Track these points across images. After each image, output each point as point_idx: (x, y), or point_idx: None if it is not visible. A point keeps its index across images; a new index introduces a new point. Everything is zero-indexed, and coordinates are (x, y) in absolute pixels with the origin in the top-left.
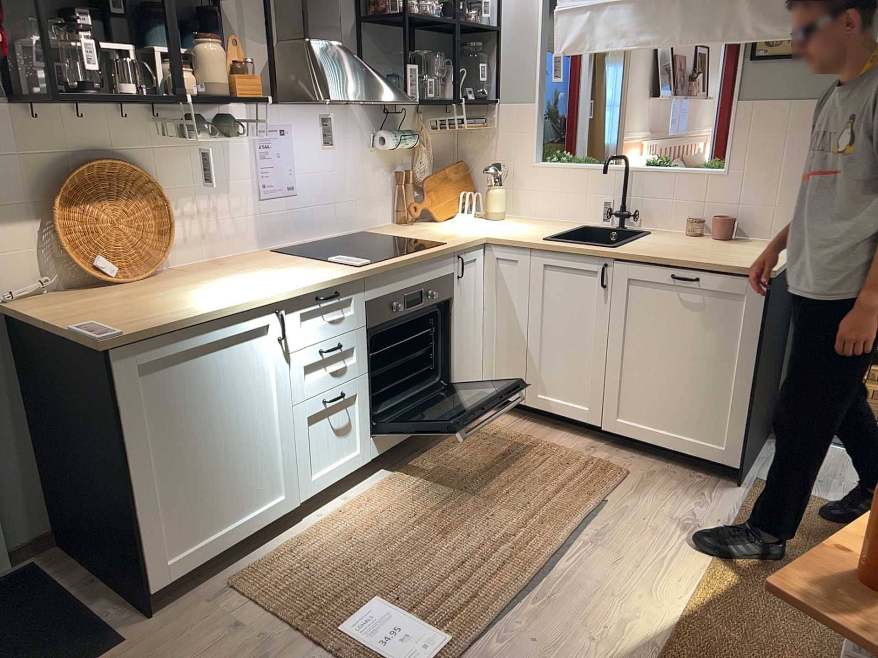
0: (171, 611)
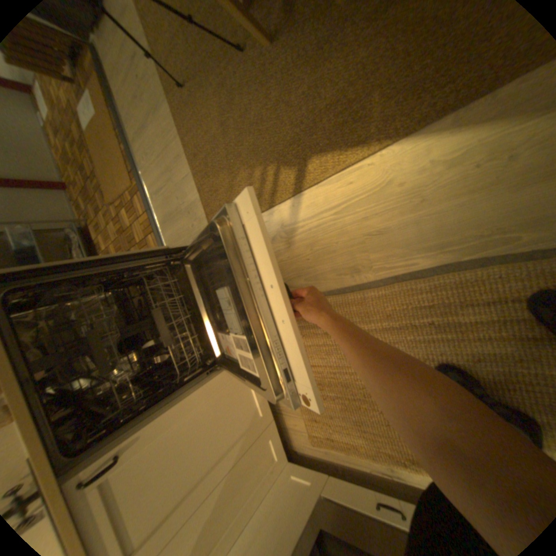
0: None
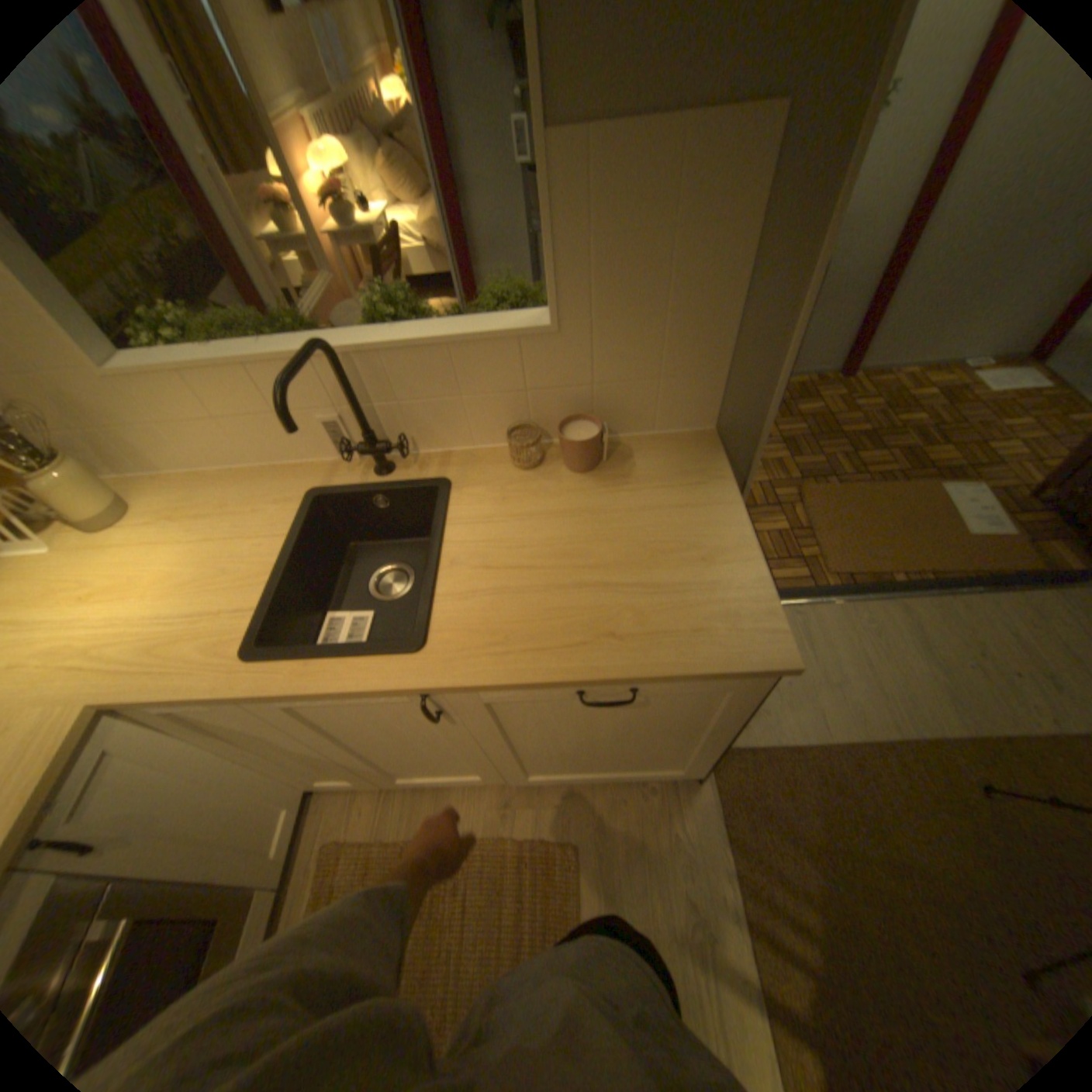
0: None
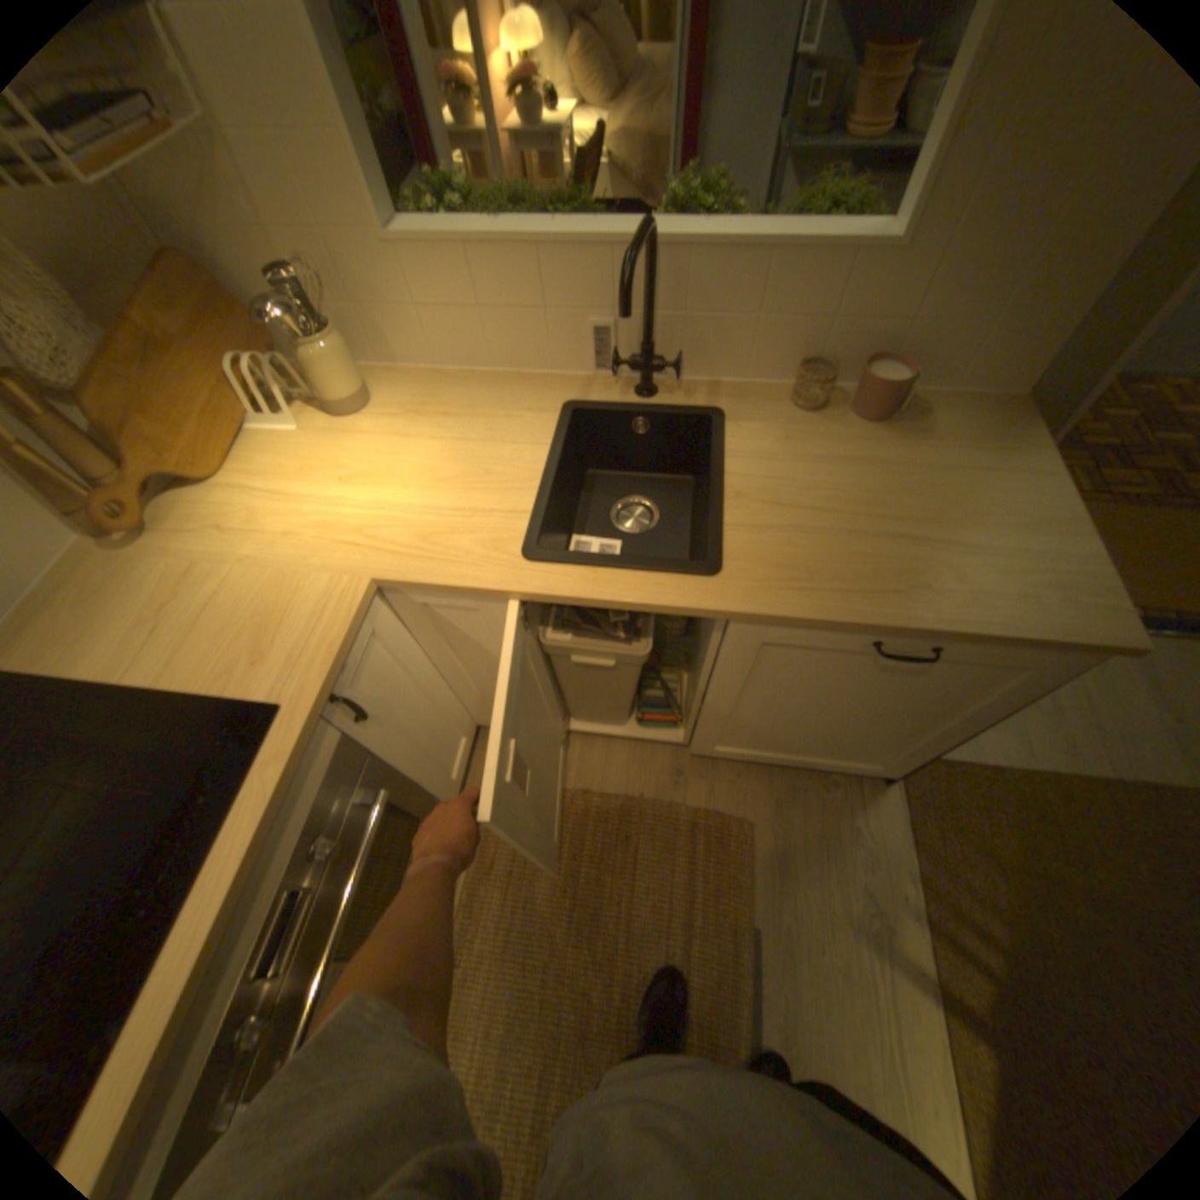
0: None
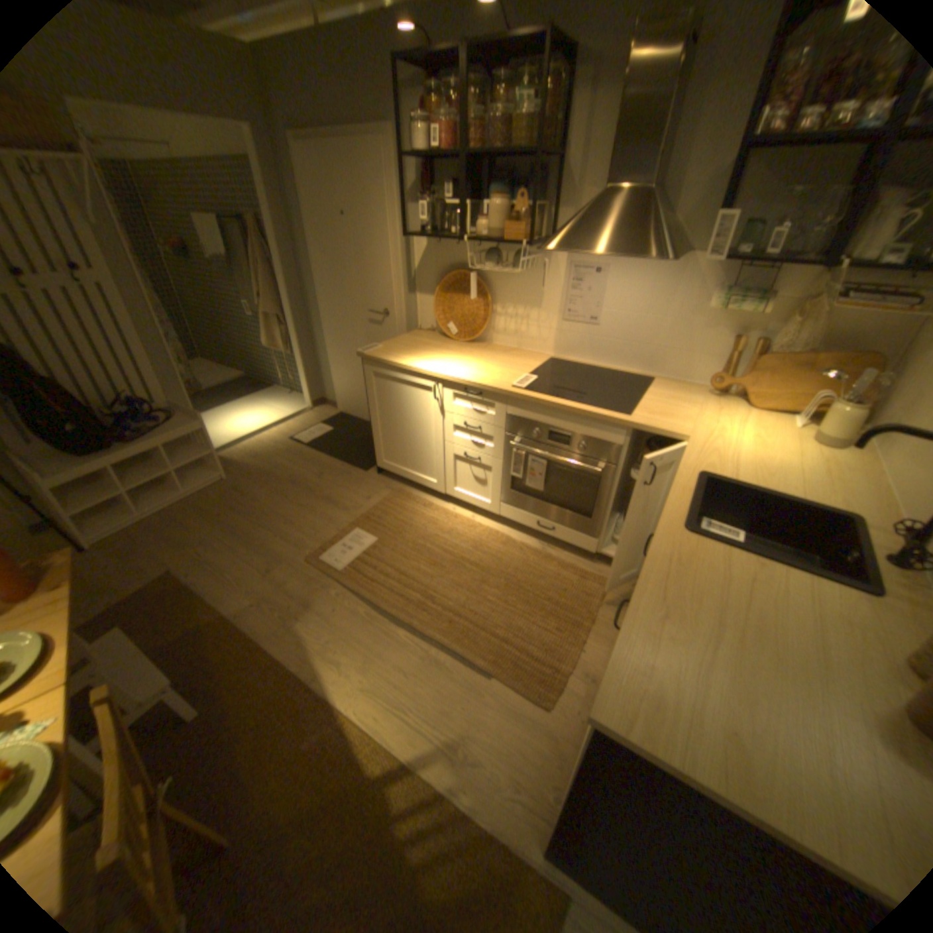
0: (382, 478)
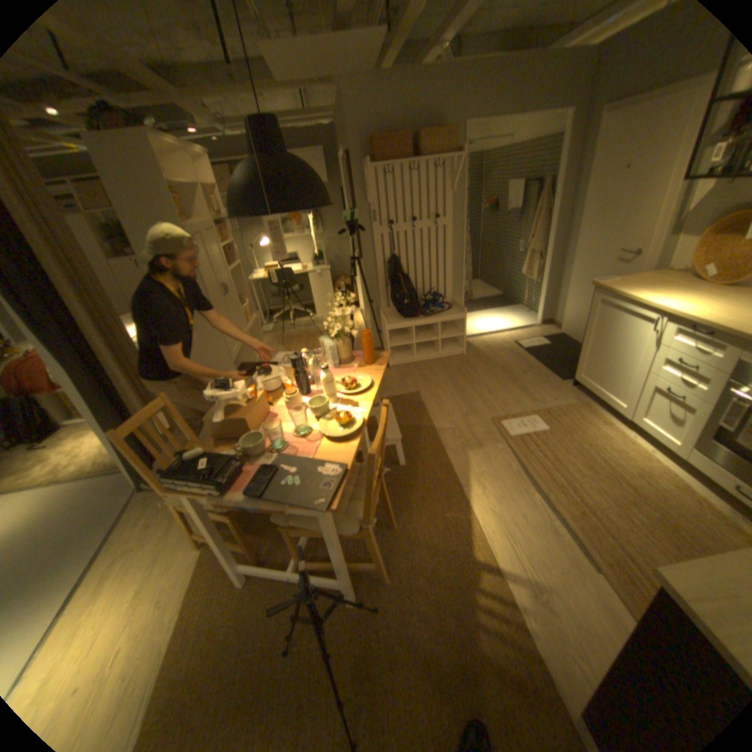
0: (575, 389)
